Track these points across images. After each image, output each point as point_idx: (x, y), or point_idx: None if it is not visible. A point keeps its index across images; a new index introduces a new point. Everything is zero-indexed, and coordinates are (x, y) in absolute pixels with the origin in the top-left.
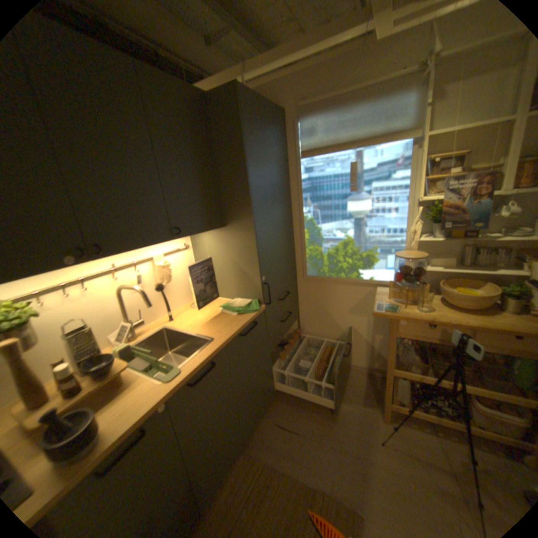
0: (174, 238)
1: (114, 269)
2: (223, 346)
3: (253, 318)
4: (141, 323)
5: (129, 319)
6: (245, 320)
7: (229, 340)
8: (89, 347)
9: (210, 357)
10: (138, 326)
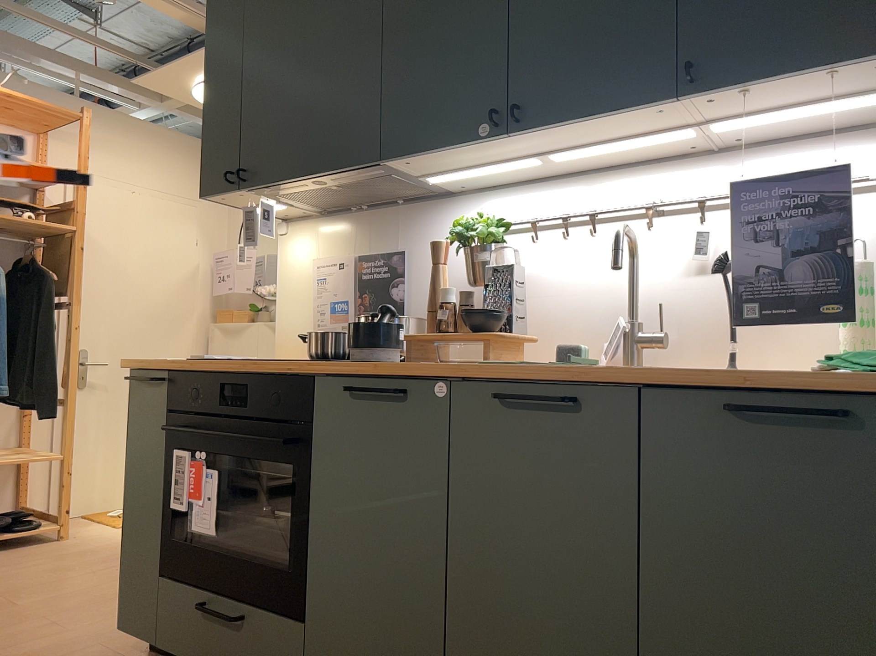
0: (718, 102)
1: (672, 214)
2: (628, 378)
3: (832, 381)
4: (662, 342)
5: (646, 322)
6: (804, 380)
7: (656, 376)
8: (511, 298)
9: (574, 376)
10: (663, 349)
